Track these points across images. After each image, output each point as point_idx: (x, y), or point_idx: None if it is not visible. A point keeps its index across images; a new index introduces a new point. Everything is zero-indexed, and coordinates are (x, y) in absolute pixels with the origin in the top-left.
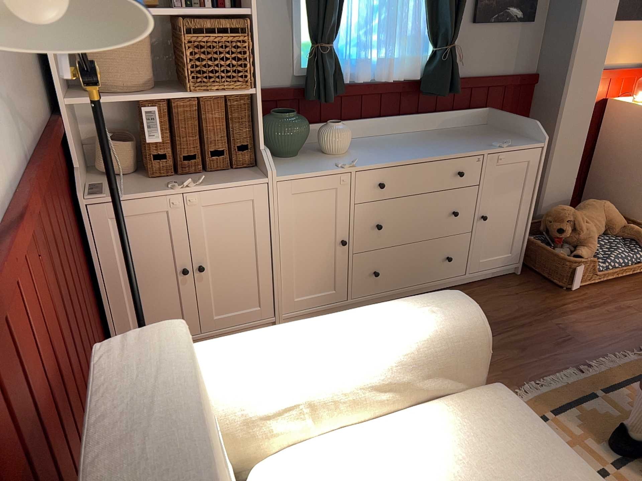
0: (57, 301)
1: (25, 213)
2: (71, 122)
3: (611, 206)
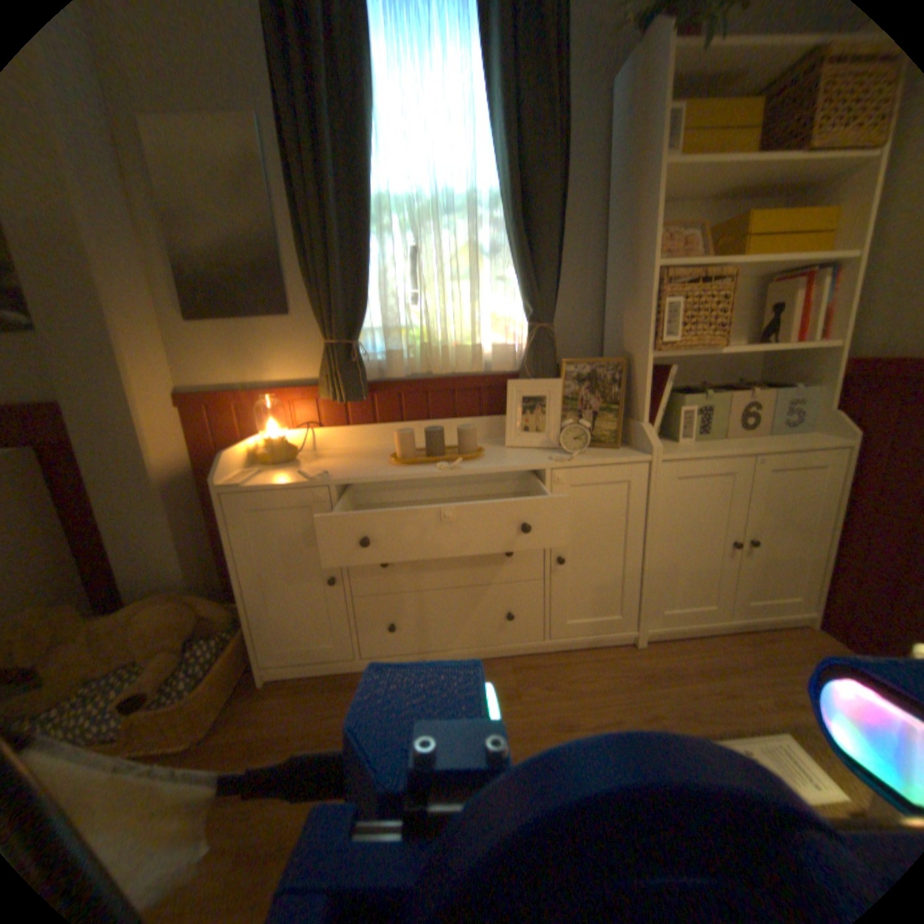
0: None
1: None
2: None
3: (154, 613)
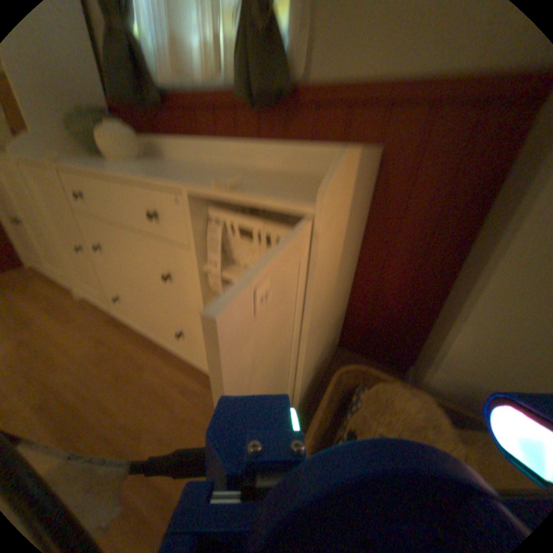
0: None
1: None
2: None
3: None
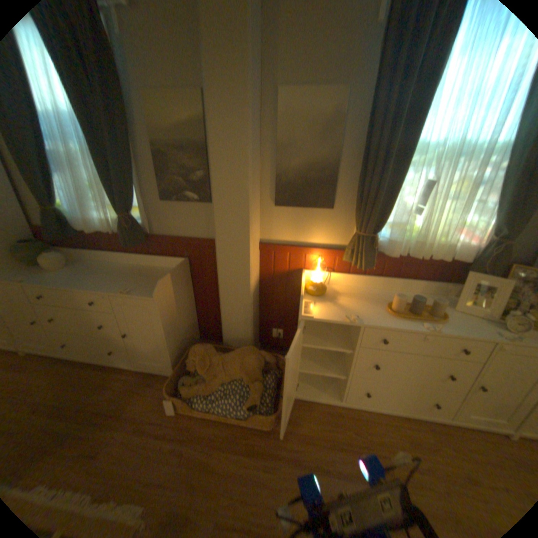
0: None
1: None
2: None
3: (250, 360)
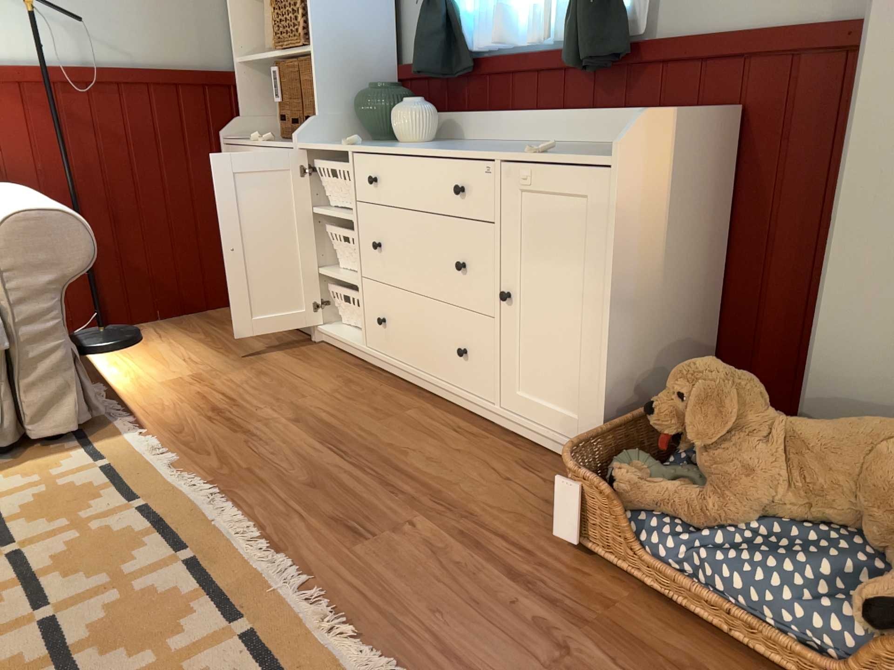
0: (73, 160)
1: (8, 76)
2: (248, 81)
3: None
